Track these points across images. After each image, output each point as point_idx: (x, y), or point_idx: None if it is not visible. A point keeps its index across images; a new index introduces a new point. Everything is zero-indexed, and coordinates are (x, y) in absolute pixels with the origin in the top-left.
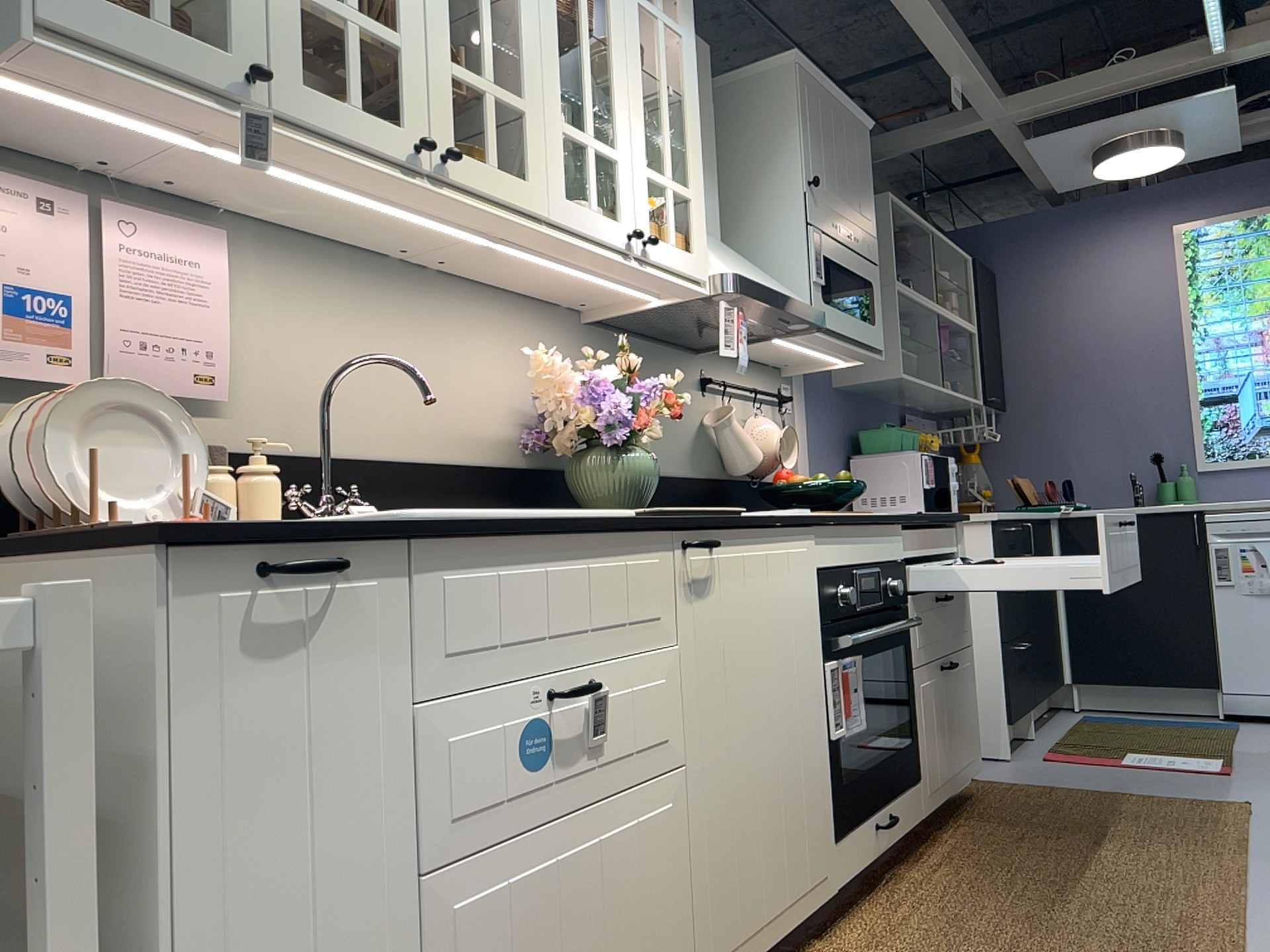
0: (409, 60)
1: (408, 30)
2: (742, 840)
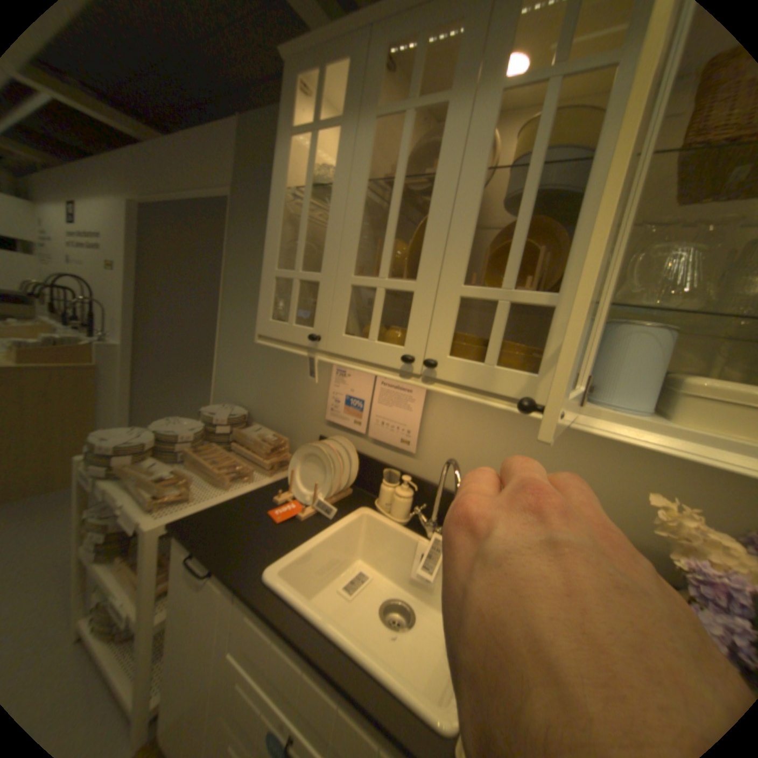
0: (419, 298)
1: (424, 276)
2: None
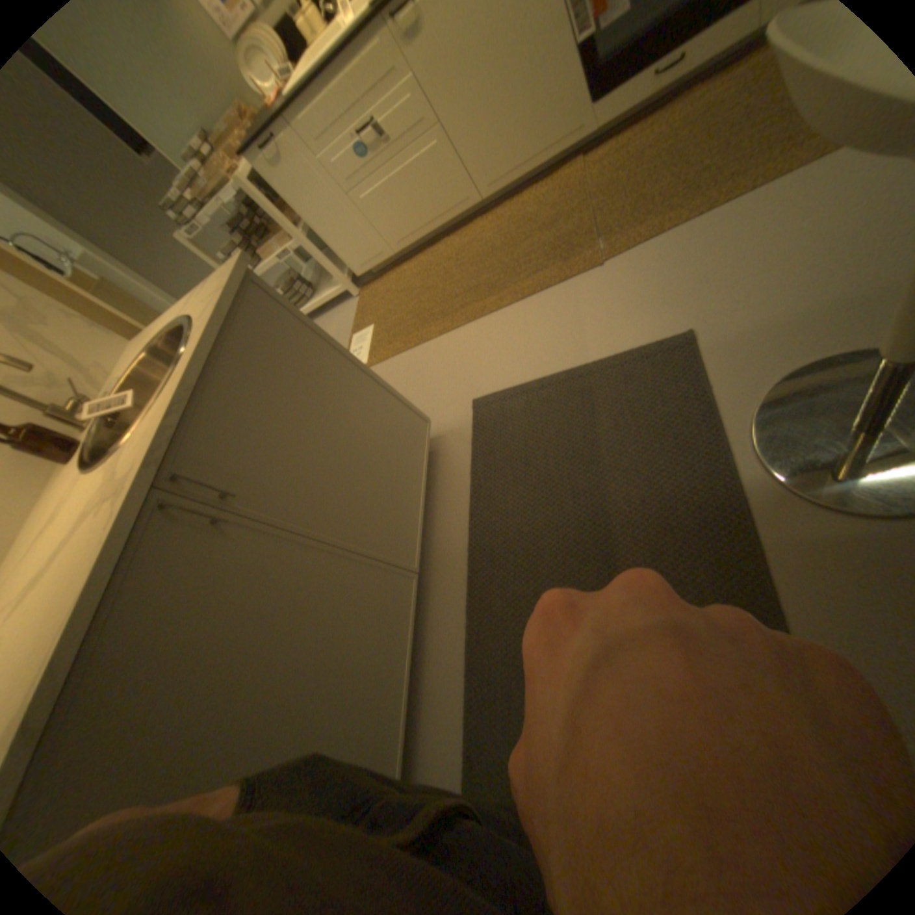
0: None
1: None
2: (492, 134)
